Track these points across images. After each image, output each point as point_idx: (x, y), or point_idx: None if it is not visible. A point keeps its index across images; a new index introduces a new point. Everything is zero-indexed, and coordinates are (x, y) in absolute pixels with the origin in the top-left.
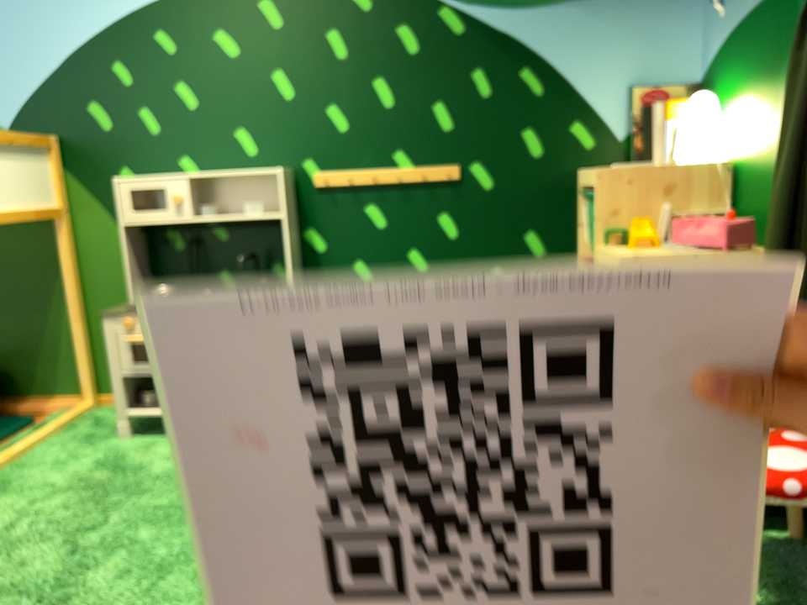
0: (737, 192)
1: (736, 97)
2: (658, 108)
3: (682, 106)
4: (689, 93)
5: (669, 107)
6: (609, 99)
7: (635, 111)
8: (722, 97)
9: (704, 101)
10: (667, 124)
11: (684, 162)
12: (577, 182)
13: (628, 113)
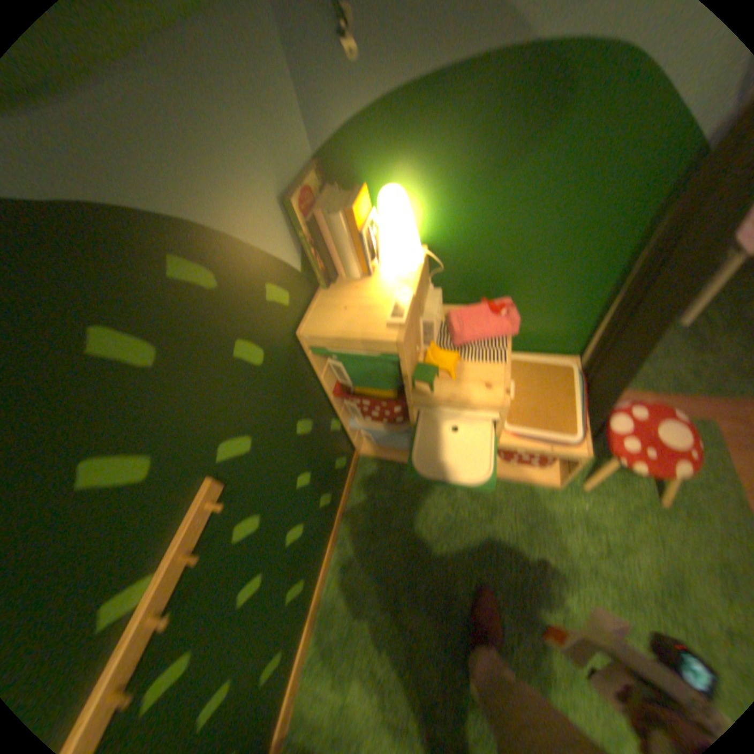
0: (436, 271)
1: (414, 182)
2: (340, 220)
3: (361, 207)
4: (321, 178)
5: (354, 214)
6: (276, 230)
7: (305, 230)
8: (379, 179)
9: (404, 200)
10: (365, 236)
11: (408, 271)
12: (302, 345)
13: (293, 234)
